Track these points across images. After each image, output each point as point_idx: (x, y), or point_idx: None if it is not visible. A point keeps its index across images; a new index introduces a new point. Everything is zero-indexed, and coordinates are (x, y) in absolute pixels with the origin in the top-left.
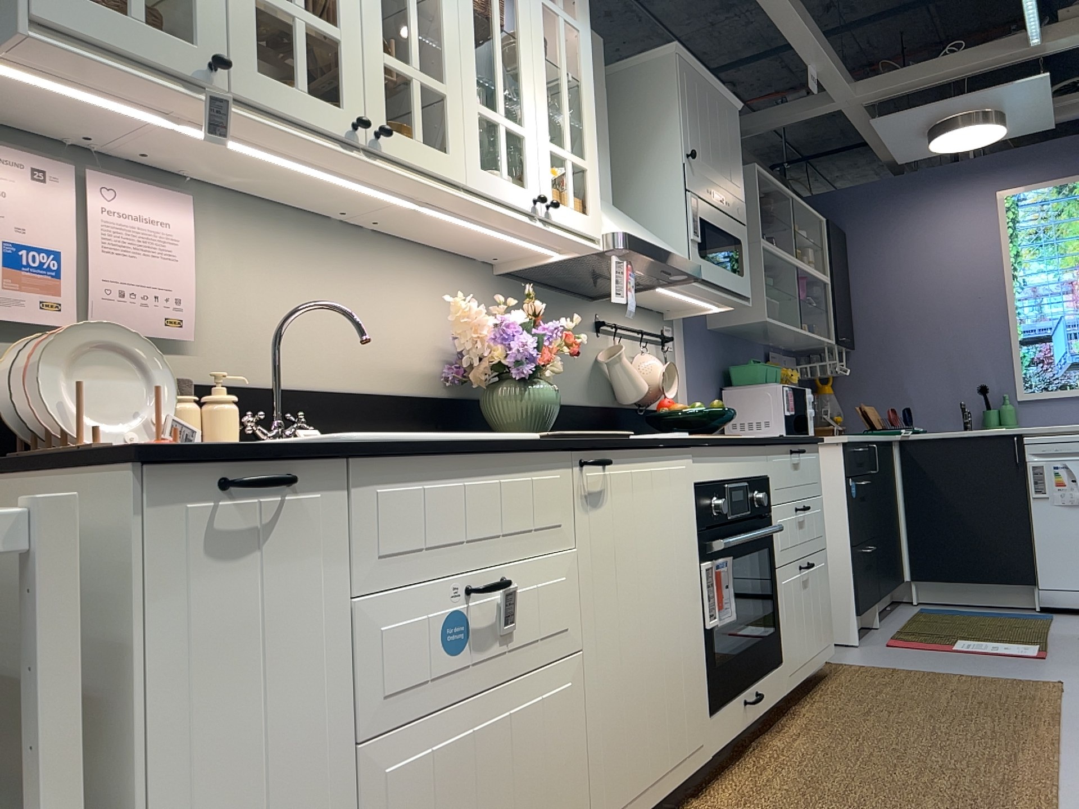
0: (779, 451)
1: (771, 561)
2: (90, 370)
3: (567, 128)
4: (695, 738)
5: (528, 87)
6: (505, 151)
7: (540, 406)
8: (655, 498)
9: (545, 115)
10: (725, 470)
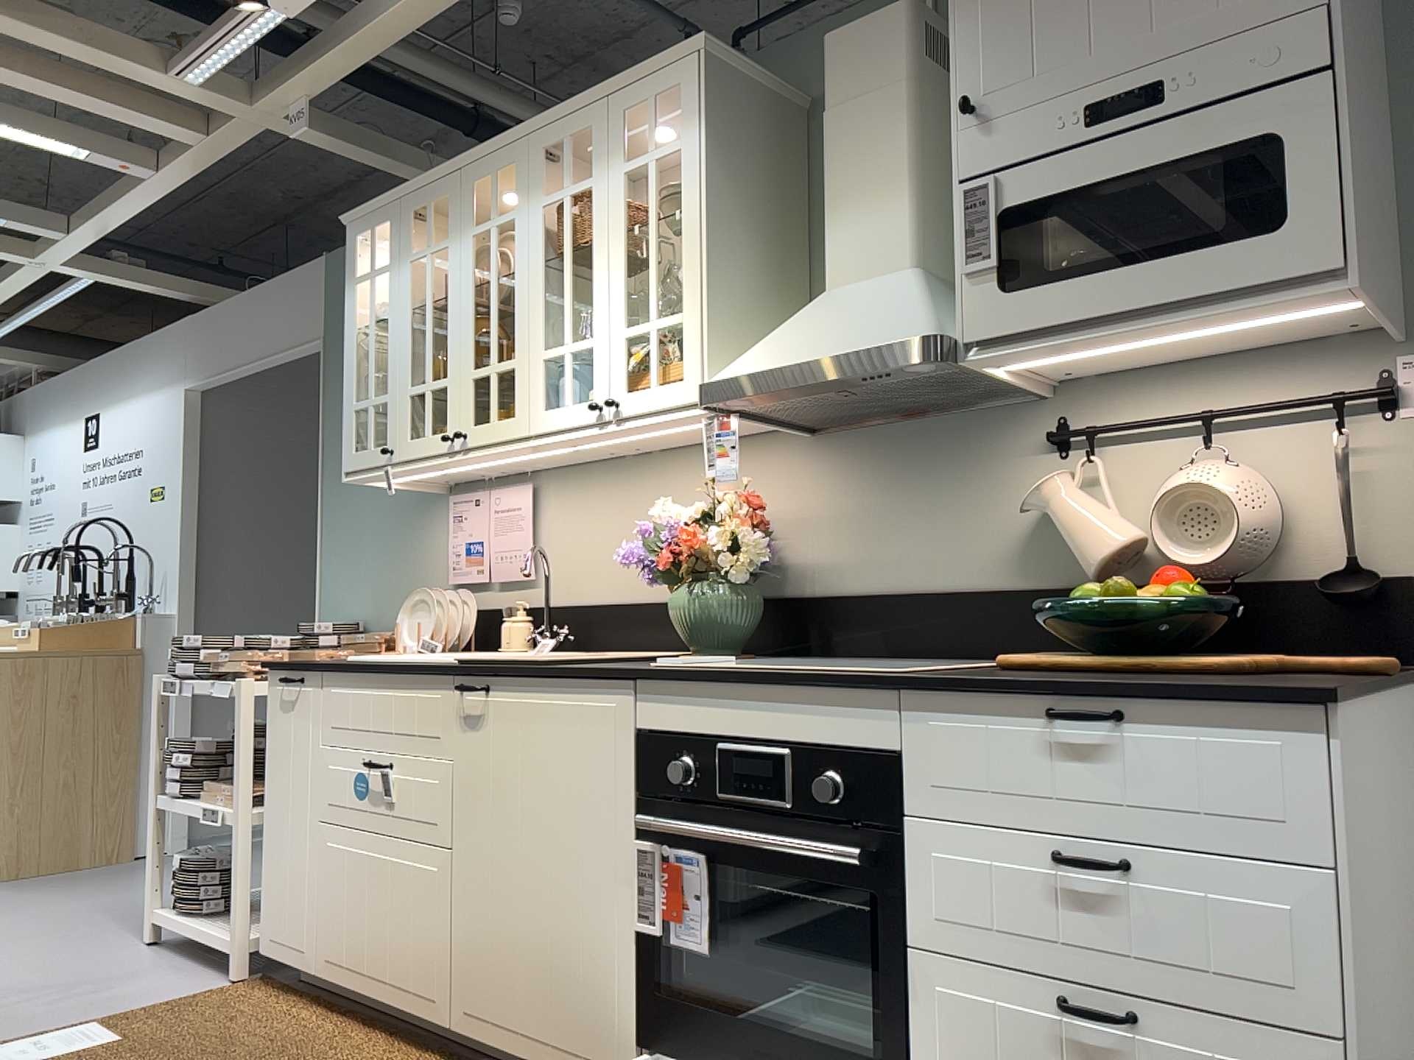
0: (962, 706)
1: (888, 923)
2: (424, 613)
3: (650, 292)
4: (597, 1049)
5: (597, 288)
6: (566, 376)
7: (688, 615)
8: (550, 735)
9: (617, 302)
10: (716, 722)
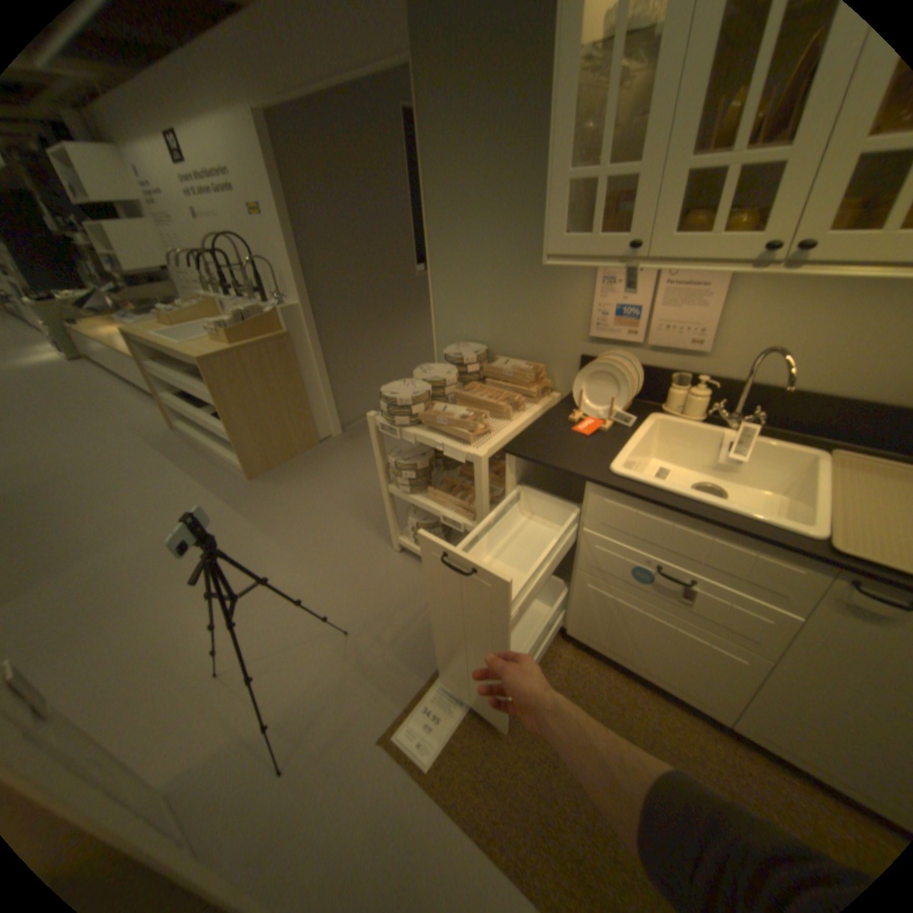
0: None
1: None
2: (603, 381)
3: None
4: None
5: None
6: None
7: None
8: None
9: None
10: None
